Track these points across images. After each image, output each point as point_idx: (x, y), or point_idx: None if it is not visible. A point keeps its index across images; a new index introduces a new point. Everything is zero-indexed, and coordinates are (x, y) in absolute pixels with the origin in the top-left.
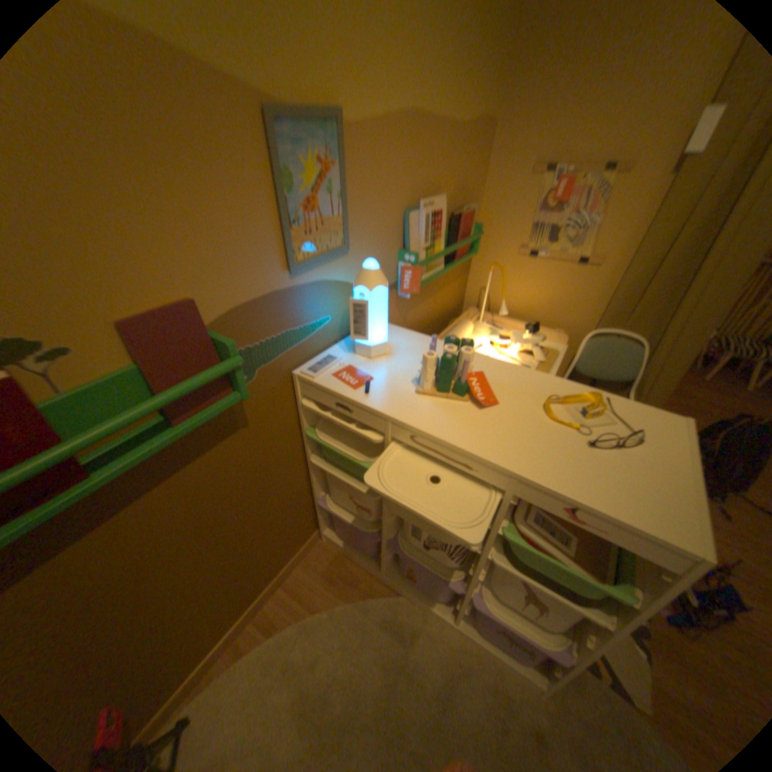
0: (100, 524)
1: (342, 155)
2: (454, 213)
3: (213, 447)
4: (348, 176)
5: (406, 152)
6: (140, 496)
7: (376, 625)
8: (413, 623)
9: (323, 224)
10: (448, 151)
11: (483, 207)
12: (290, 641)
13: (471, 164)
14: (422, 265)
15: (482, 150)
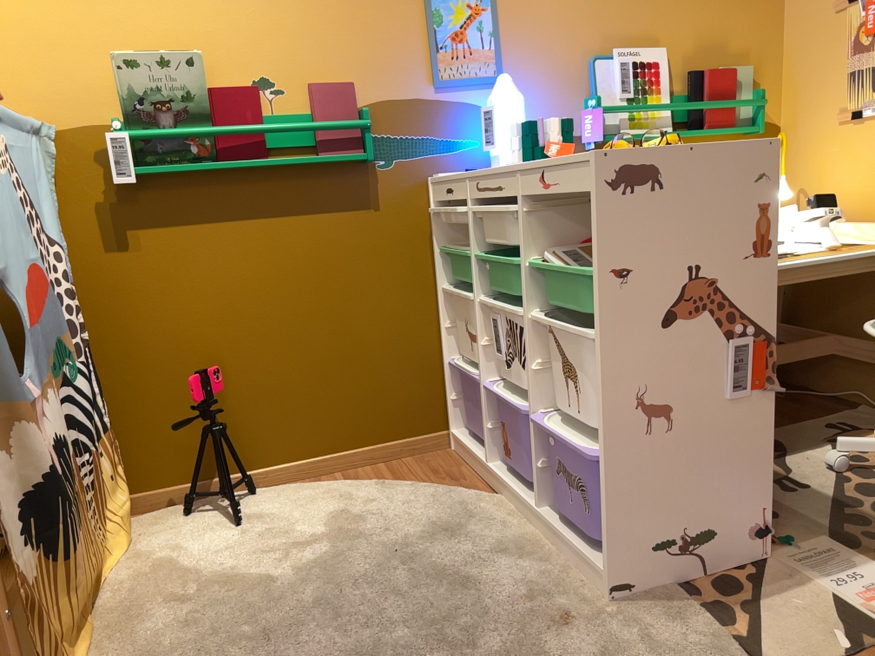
0: (264, 216)
1: (493, 4)
2: (690, 71)
3: (346, 209)
4: (502, 22)
5: (584, 6)
6: (290, 213)
7: (452, 502)
8: (495, 513)
9: (471, 55)
10: (666, 6)
11: (782, 77)
12: (361, 485)
13: (727, 21)
14: (606, 109)
15: (751, 7)
